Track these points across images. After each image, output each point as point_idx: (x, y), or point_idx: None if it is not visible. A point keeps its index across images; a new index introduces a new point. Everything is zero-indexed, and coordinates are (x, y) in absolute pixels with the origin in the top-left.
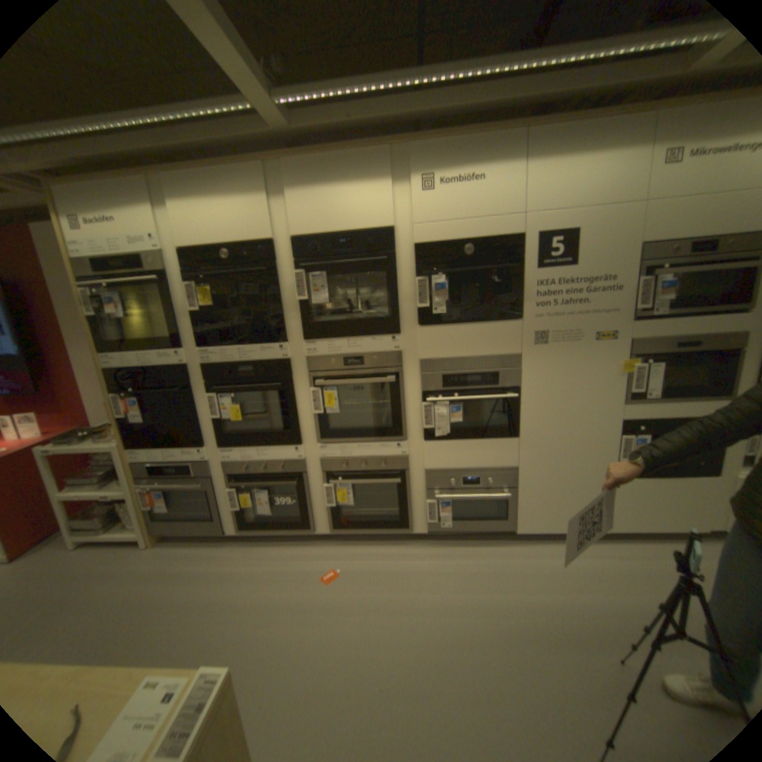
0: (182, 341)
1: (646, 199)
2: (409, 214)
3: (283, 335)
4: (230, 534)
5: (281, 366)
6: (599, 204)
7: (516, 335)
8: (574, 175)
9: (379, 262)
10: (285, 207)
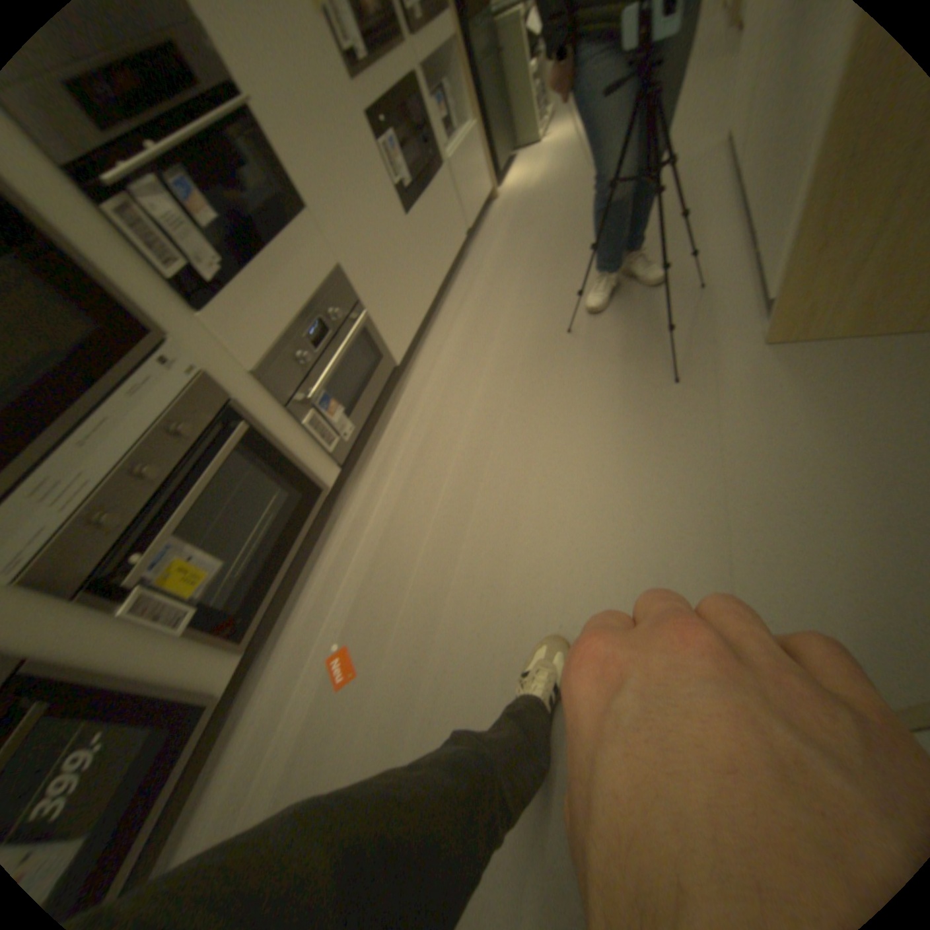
0: None
1: None
2: None
3: None
4: None
5: None
6: None
7: None
8: None
9: None
10: None
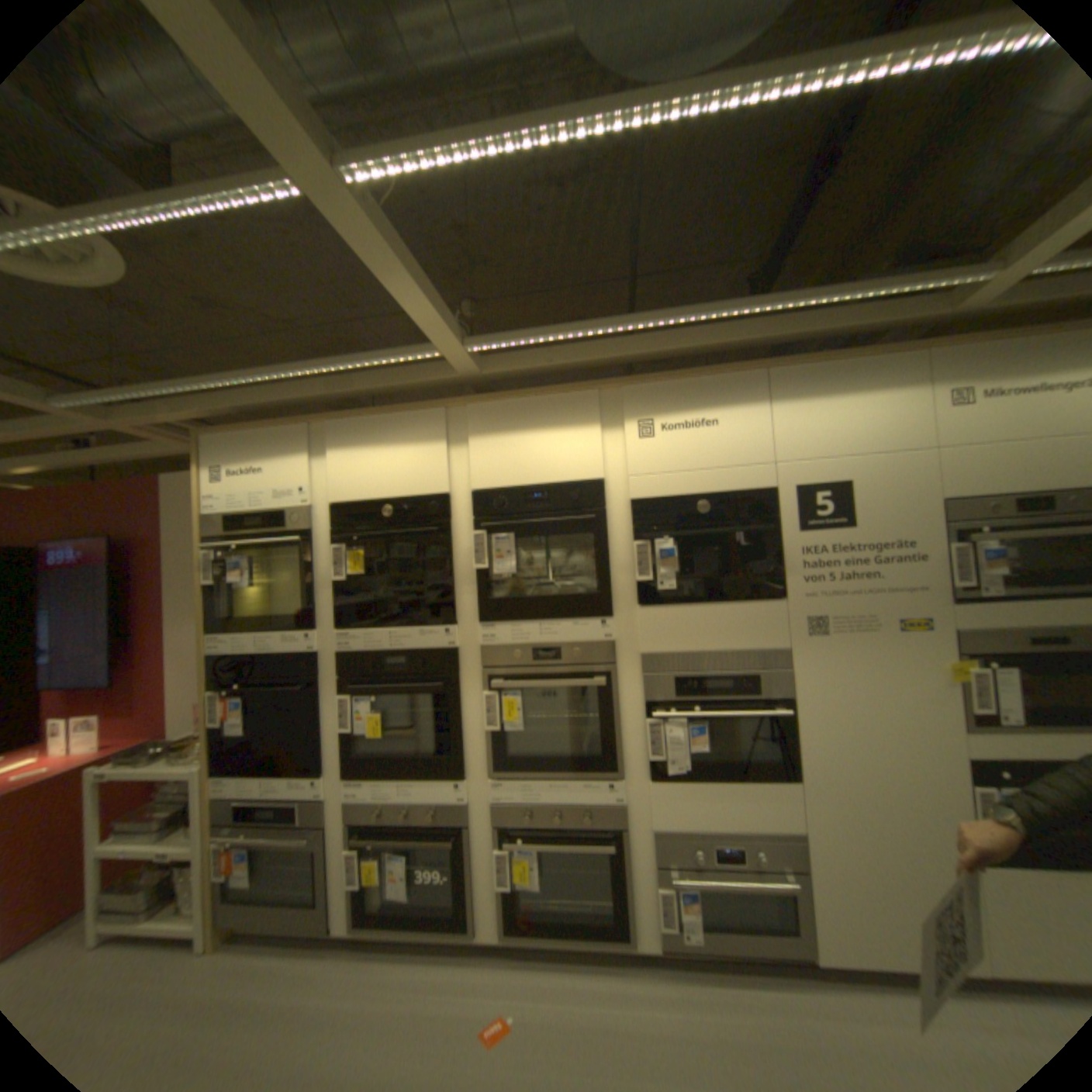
0: (318, 620)
1: (938, 447)
2: (623, 465)
3: (452, 615)
4: (339, 934)
5: (446, 658)
6: (874, 452)
7: (780, 621)
8: (835, 419)
9: (585, 522)
10: (469, 457)
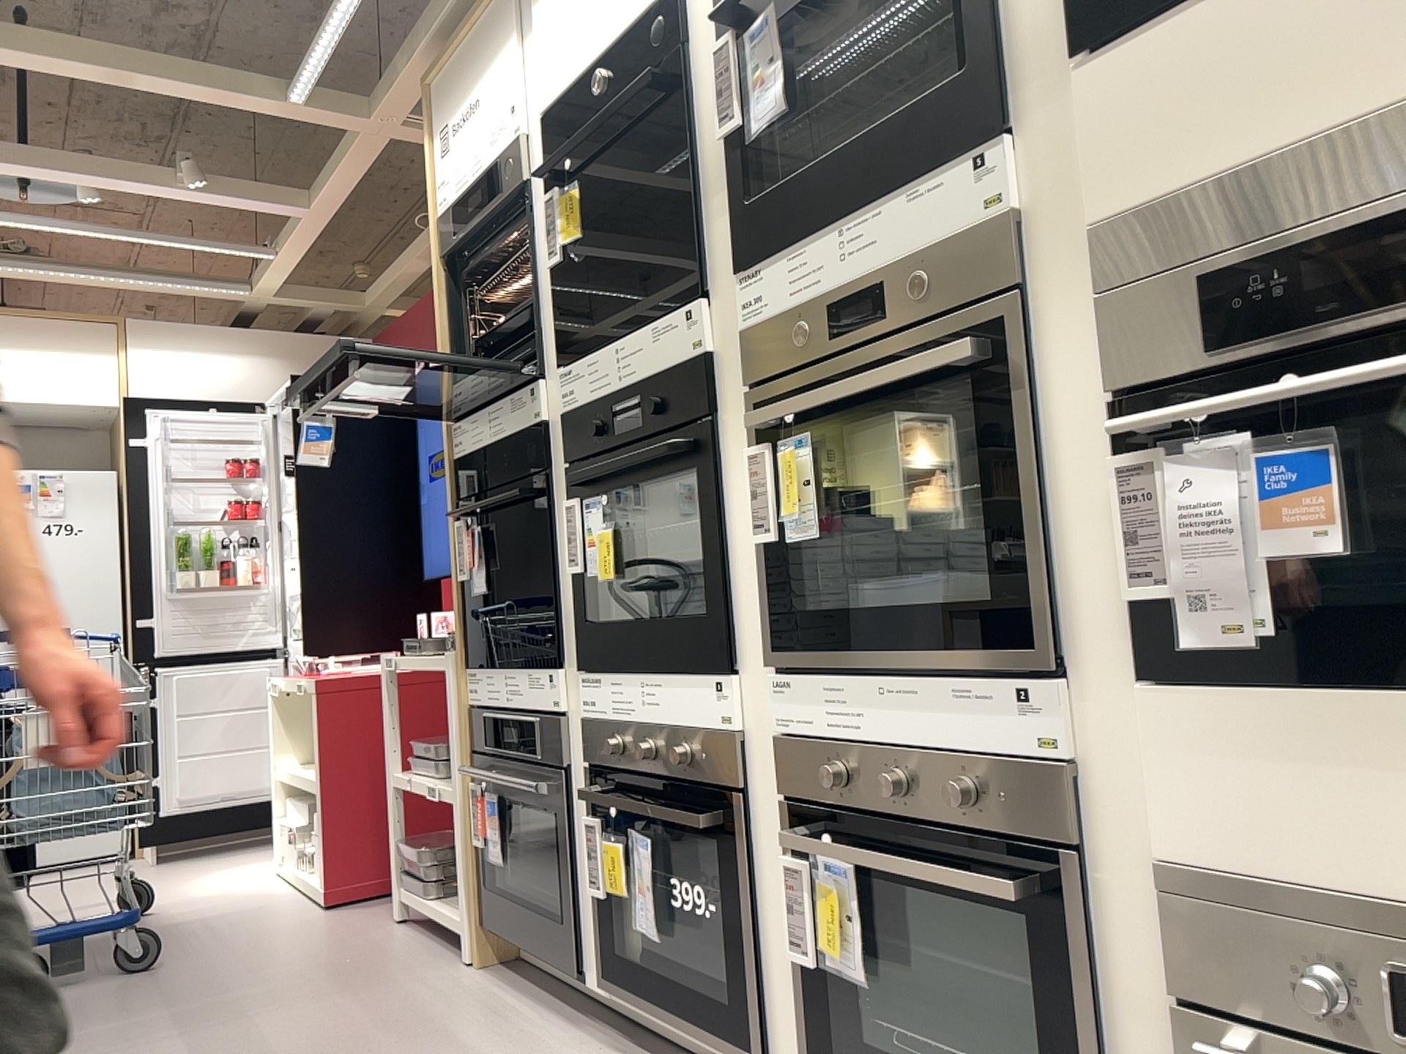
0: (542, 353)
1: None
2: None
3: (700, 271)
4: (595, 980)
5: (688, 375)
6: None
7: None
8: None
9: None
10: None
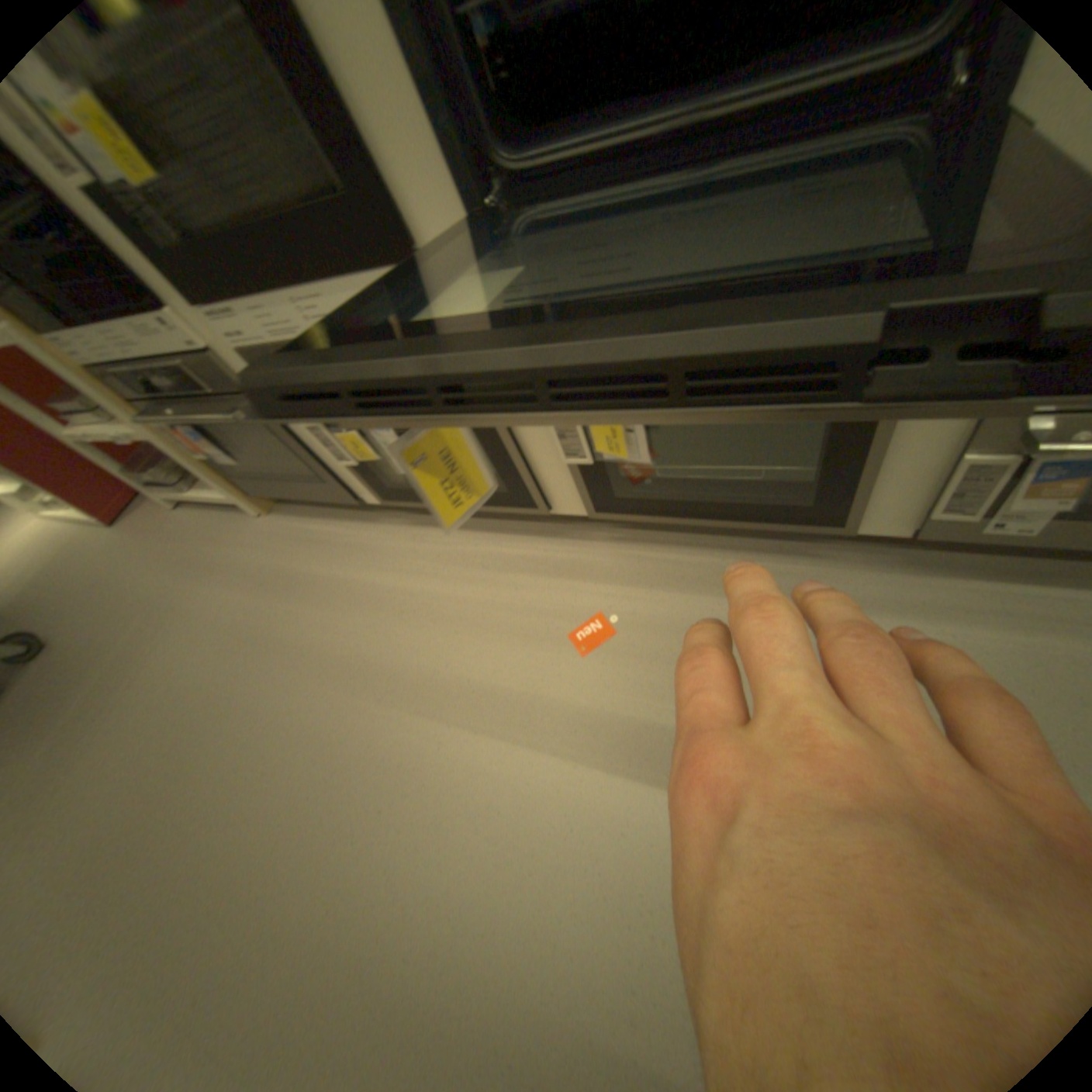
0: None
1: None
2: None
3: None
4: (373, 501)
5: None
6: None
7: None
8: None
9: None
10: None
